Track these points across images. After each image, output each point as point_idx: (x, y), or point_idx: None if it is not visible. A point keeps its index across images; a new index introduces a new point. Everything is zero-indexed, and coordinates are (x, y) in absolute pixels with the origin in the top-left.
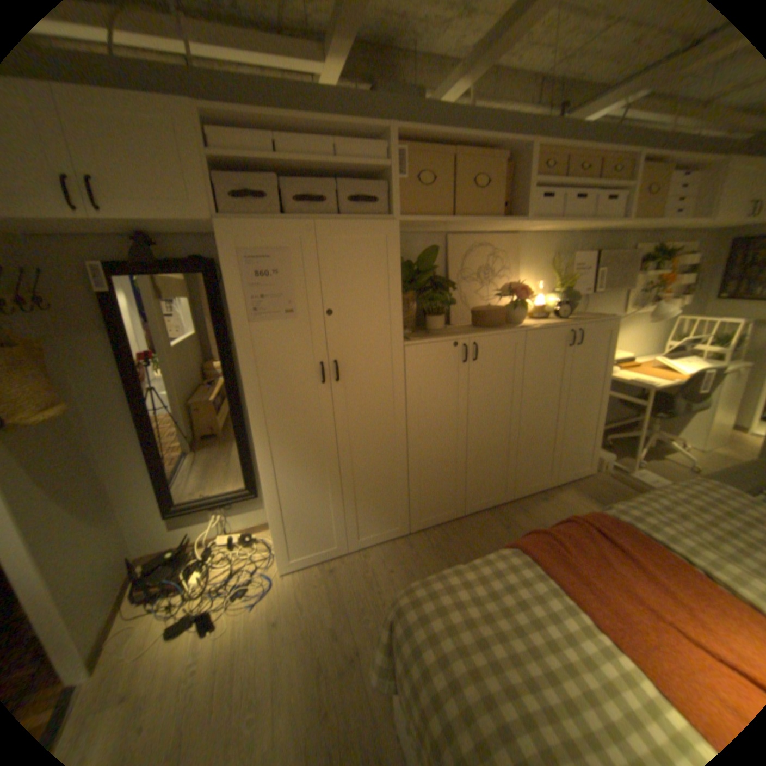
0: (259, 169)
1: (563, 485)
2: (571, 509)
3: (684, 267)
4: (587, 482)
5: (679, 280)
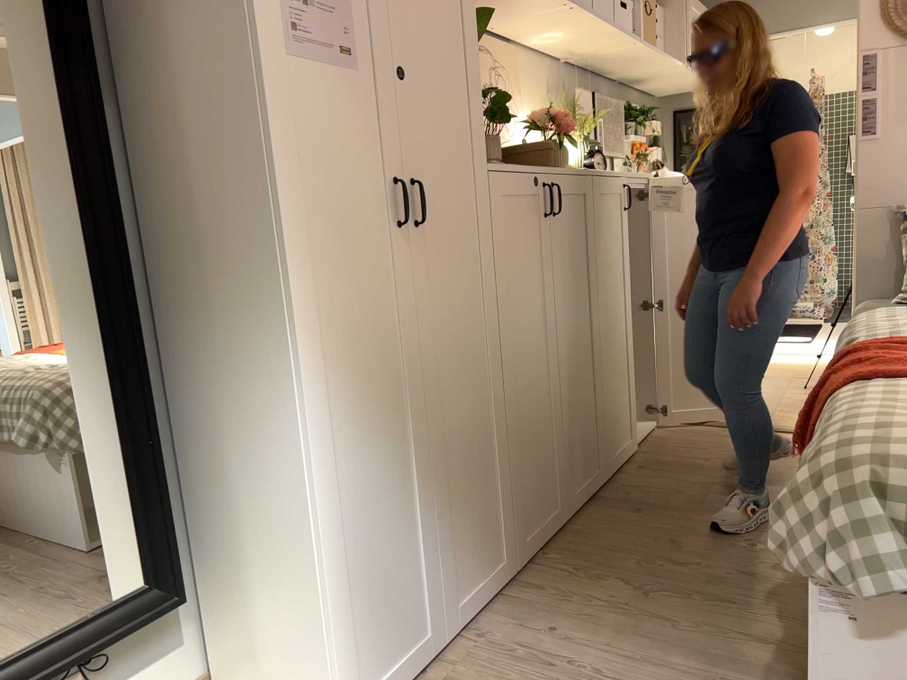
0: None
1: (643, 447)
2: (681, 466)
3: (646, 140)
4: (664, 436)
5: (649, 154)
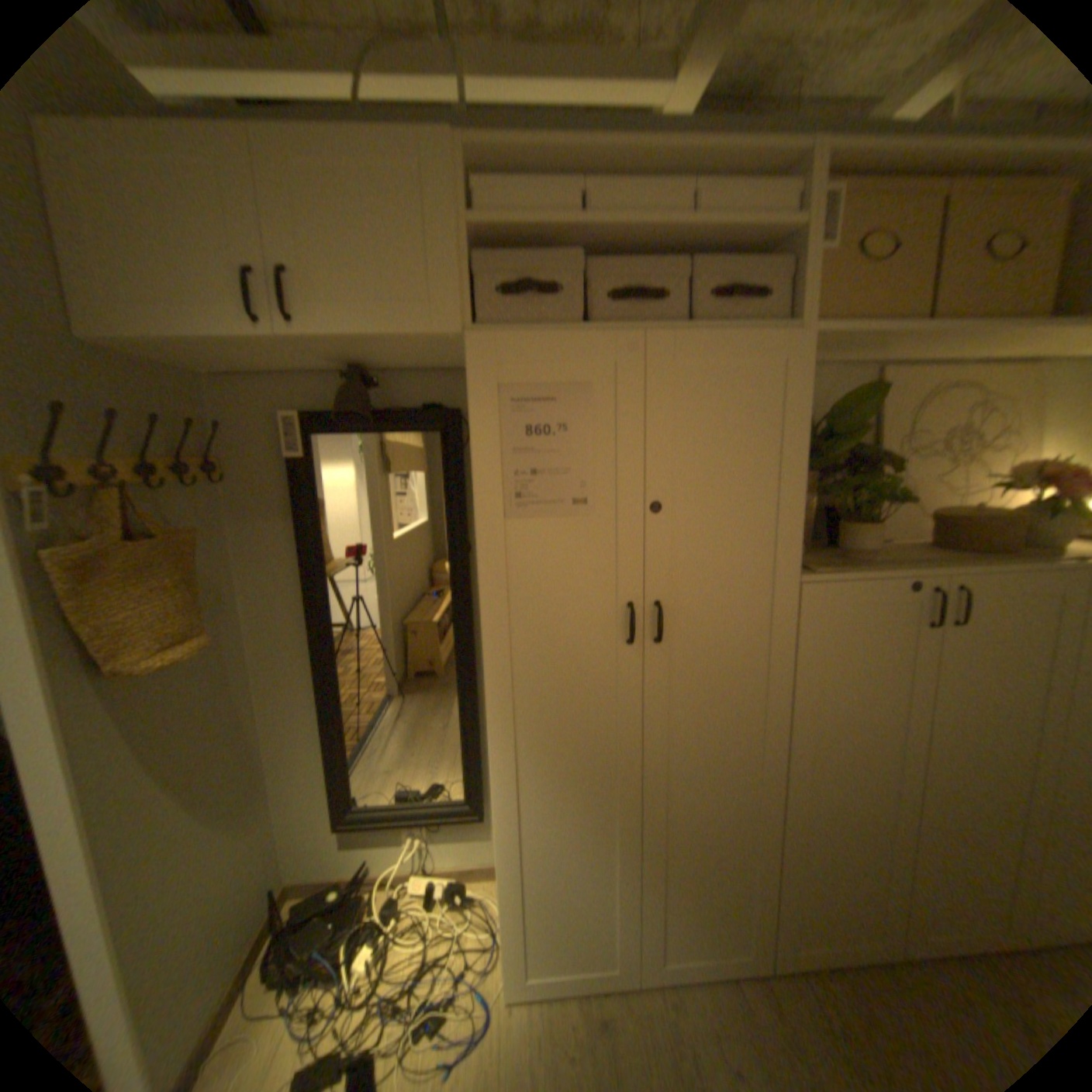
0: (550, 253)
1: None
2: None
3: None
4: None
5: None
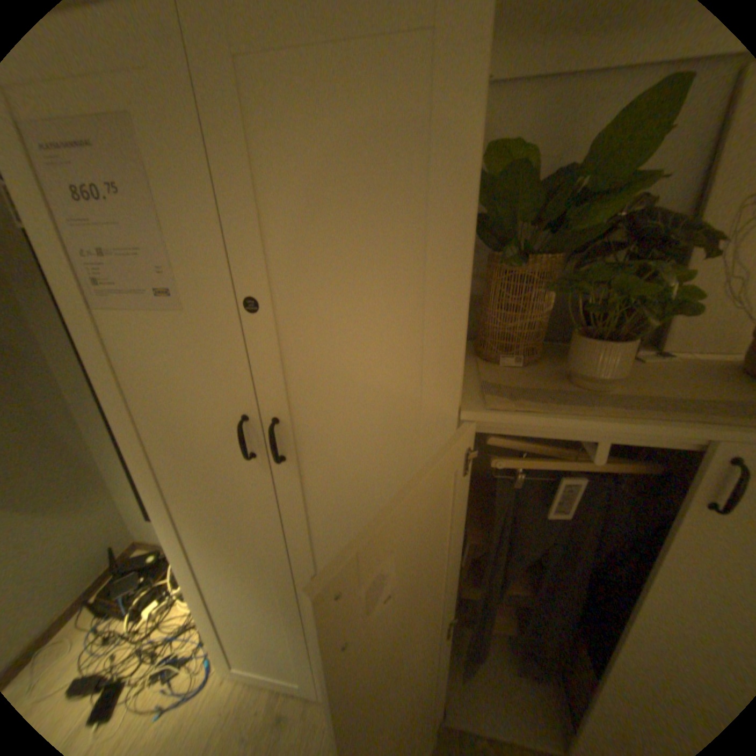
0: None
1: None
2: None
3: None
4: None
5: None
